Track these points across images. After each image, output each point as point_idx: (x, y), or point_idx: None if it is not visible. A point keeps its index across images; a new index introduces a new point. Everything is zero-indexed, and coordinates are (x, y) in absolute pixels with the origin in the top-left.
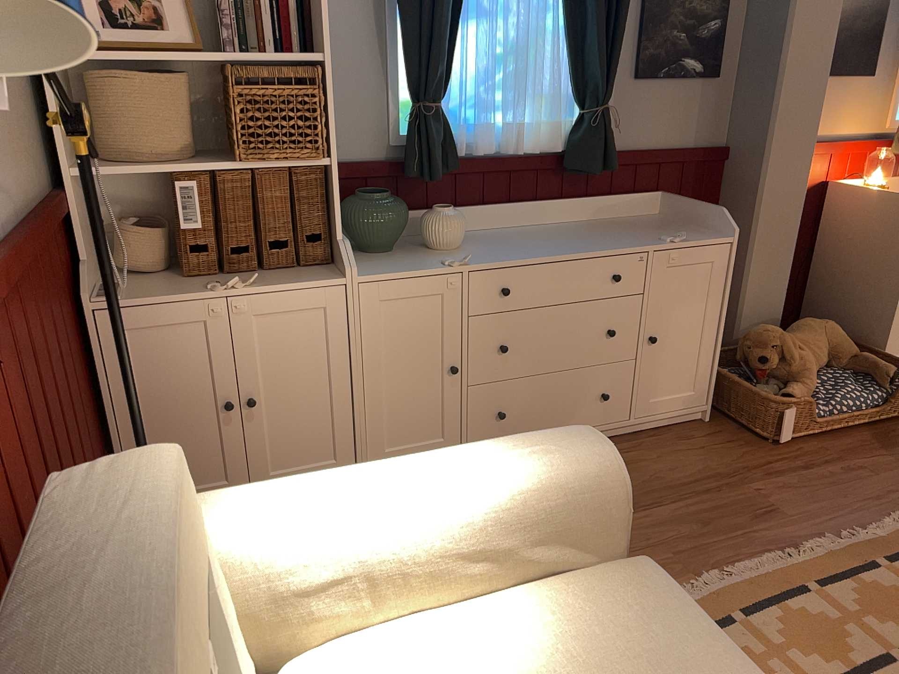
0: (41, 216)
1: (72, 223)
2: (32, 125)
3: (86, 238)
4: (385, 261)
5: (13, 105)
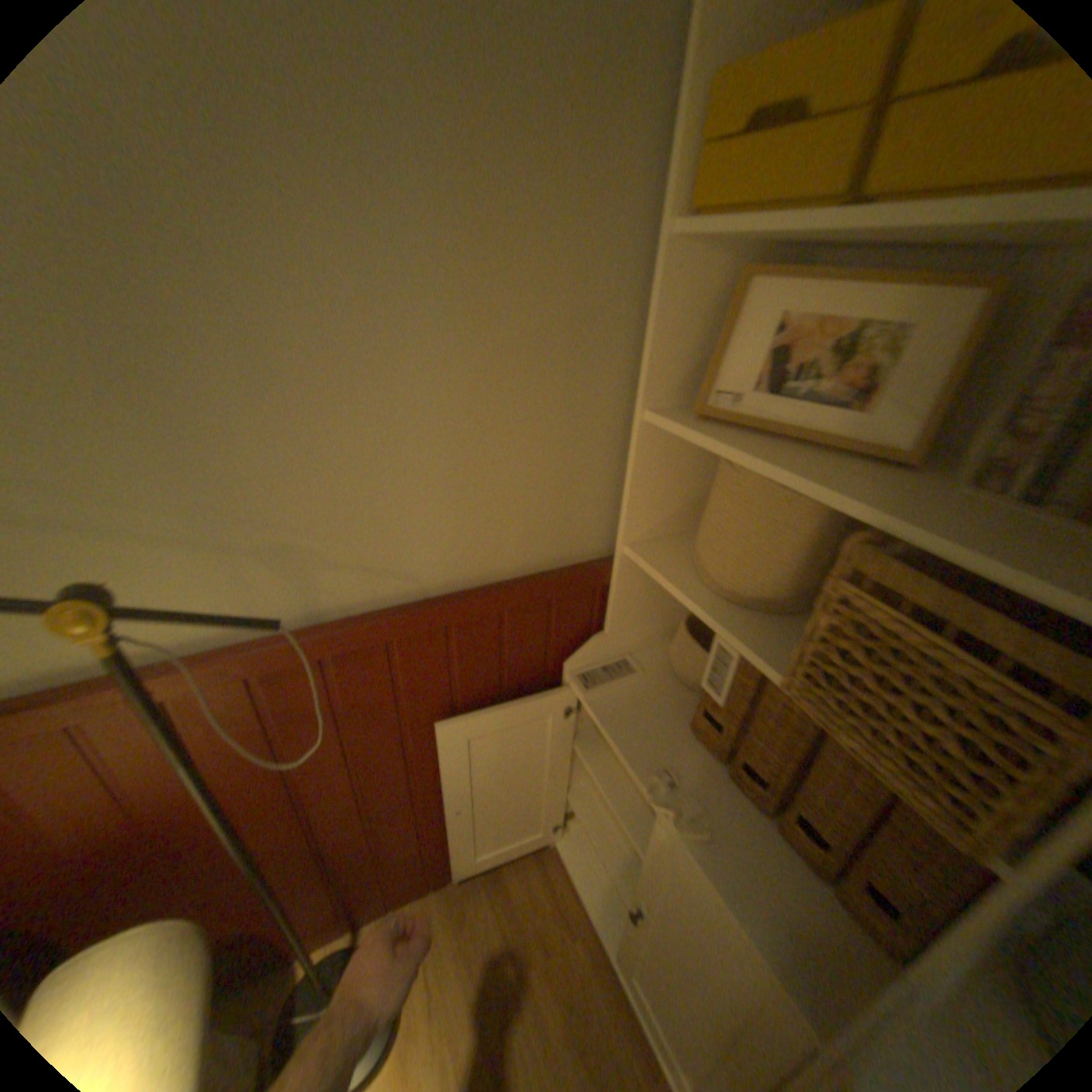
0: (478, 596)
1: (614, 593)
2: (599, 484)
3: (630, 611)
4: None
5: (529, 470)
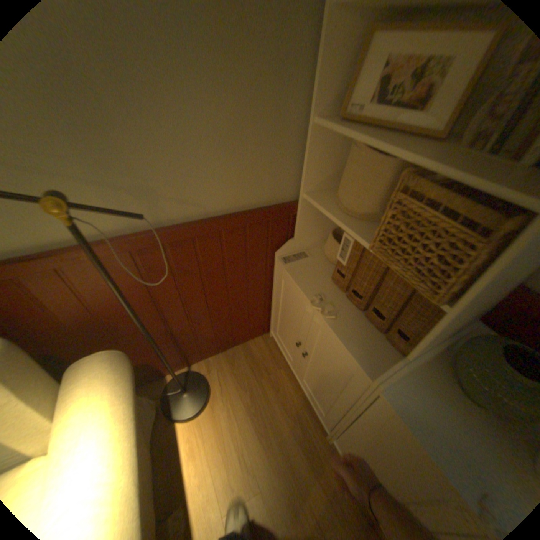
0: (234, 216)
1: (298, 218)
2: (291, 160)
3: (306, 228)
4: (453, 414)
5: (256, 150)
